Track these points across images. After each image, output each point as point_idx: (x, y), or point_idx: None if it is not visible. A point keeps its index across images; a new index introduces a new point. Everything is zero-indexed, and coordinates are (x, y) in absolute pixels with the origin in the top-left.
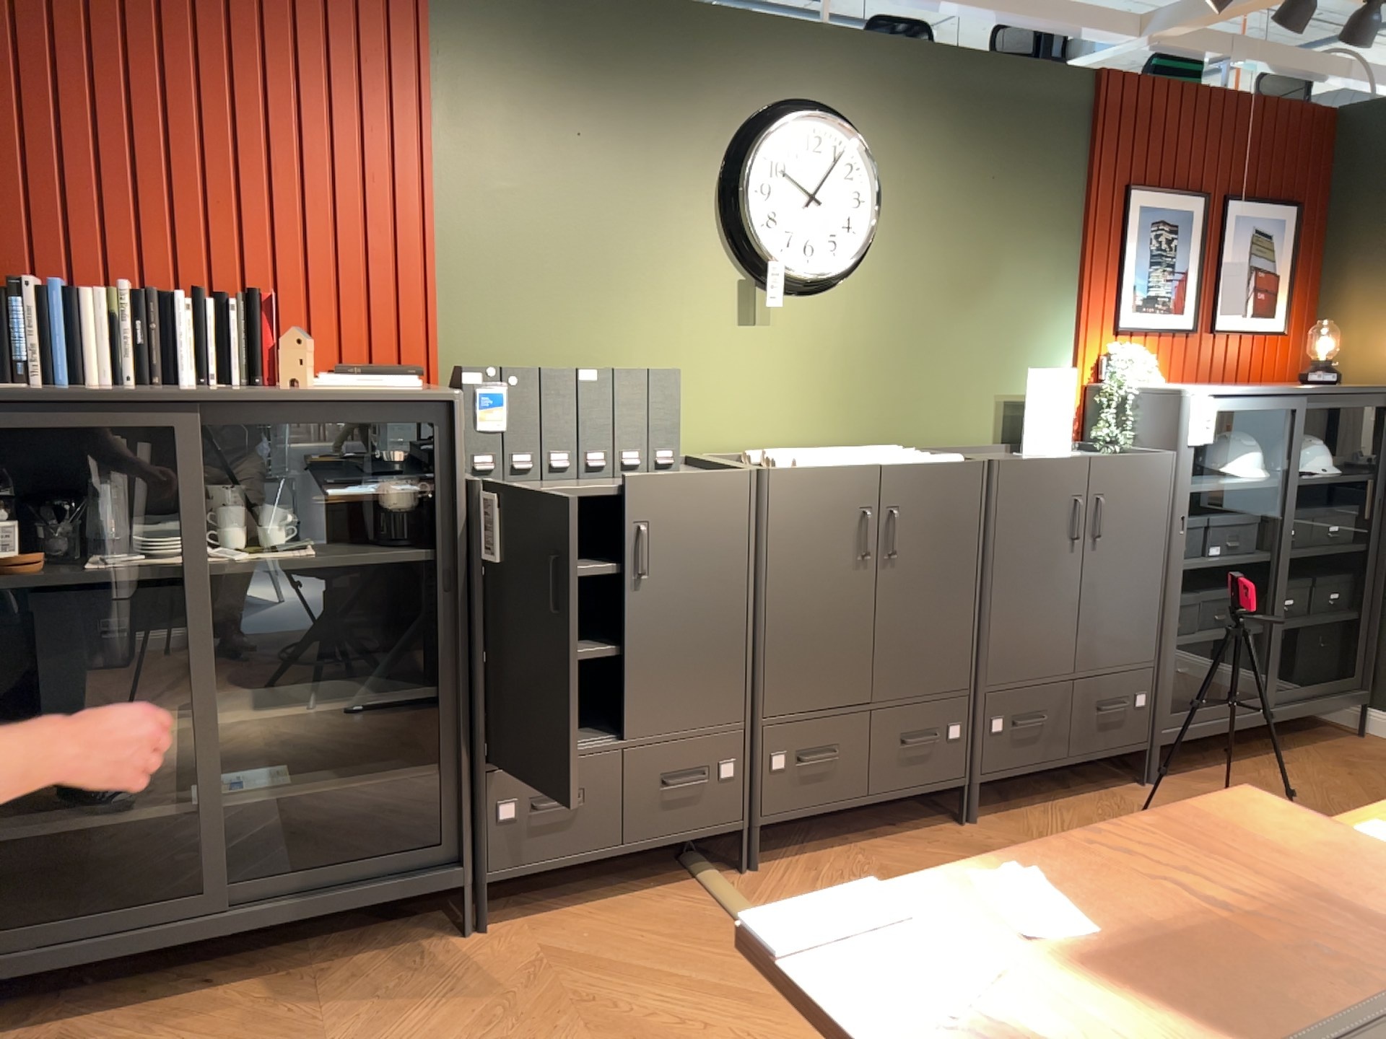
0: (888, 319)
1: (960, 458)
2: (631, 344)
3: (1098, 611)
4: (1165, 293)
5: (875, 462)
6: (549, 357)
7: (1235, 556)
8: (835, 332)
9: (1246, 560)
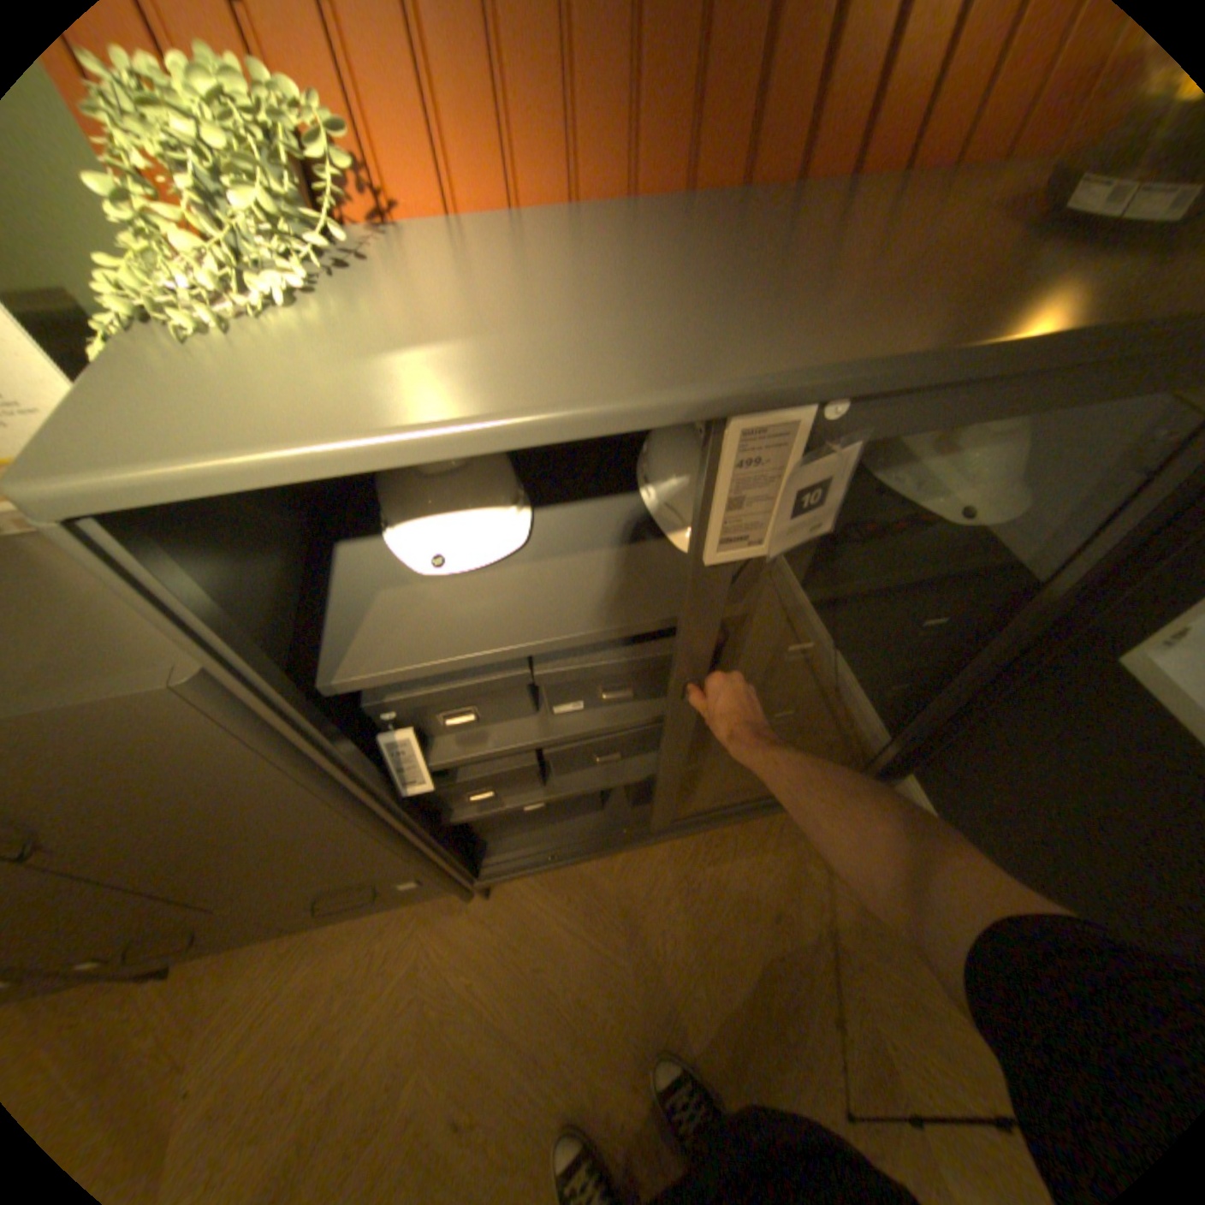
0: None
1: None
2: None
3: (190, 883)
4: None
5: None
6: None
7: (621, 712)
8: None
9: (640, 725)
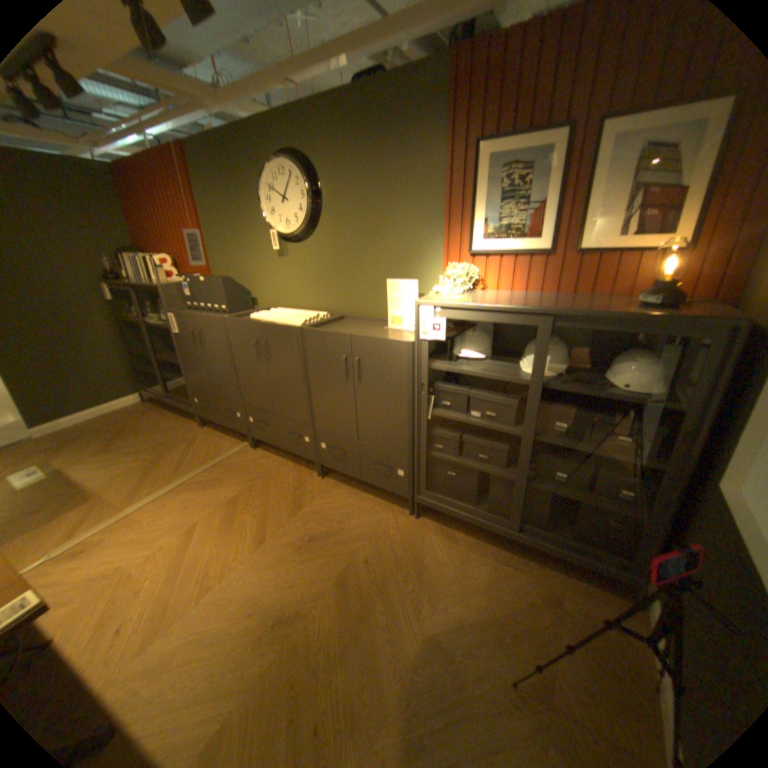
0: (333, 252)
1: (300, 325)
2: (250, 266)
3: (367, 417)
4: (517, 221)
5: (271, 320)
6: (232, 271)
7: (491, 423)
8: (312, 260)
9: (495, 428)
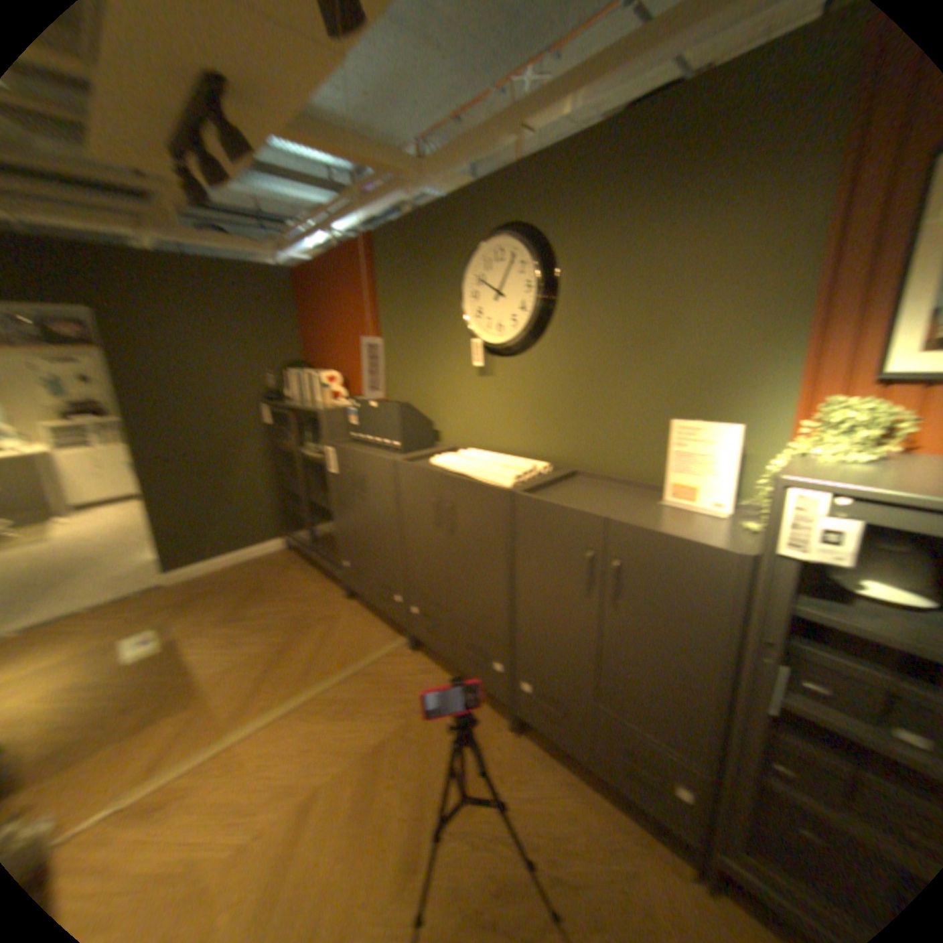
0: (566, 369)
1: (507, 483)
2: (435, 387)
3: (620, 667)
4: None
5: (461, 470)
6: (411, 393)
7: None
8: (529, 380)
9: None
